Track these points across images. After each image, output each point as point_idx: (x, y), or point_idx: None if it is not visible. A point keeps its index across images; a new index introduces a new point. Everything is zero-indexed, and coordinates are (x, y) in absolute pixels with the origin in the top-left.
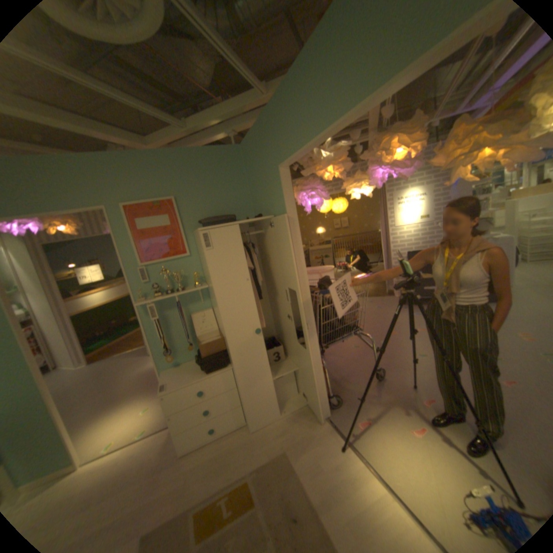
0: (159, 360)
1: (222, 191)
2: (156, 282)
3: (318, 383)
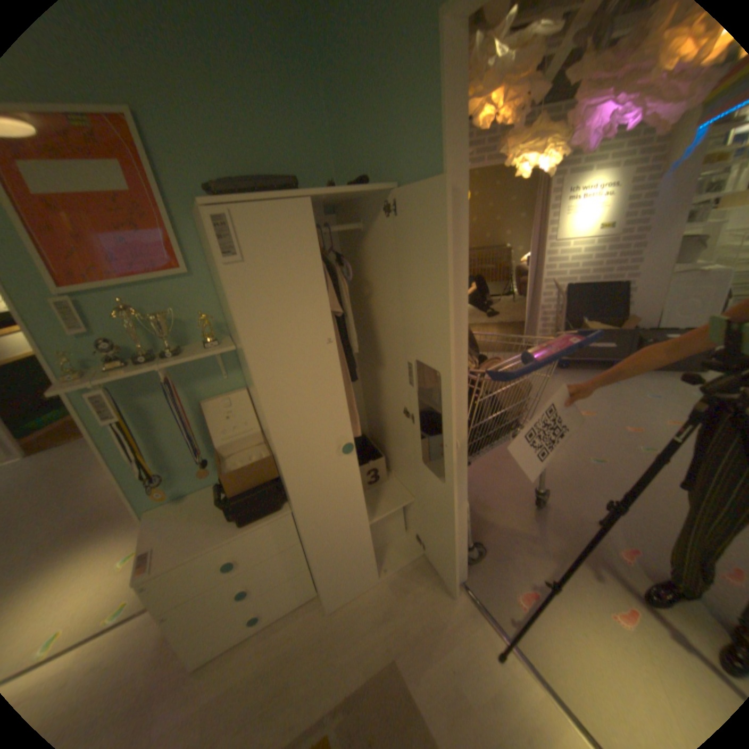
0: (137, 492)
1: (263, 110)
2: (108, 331)
3: (456, 536)
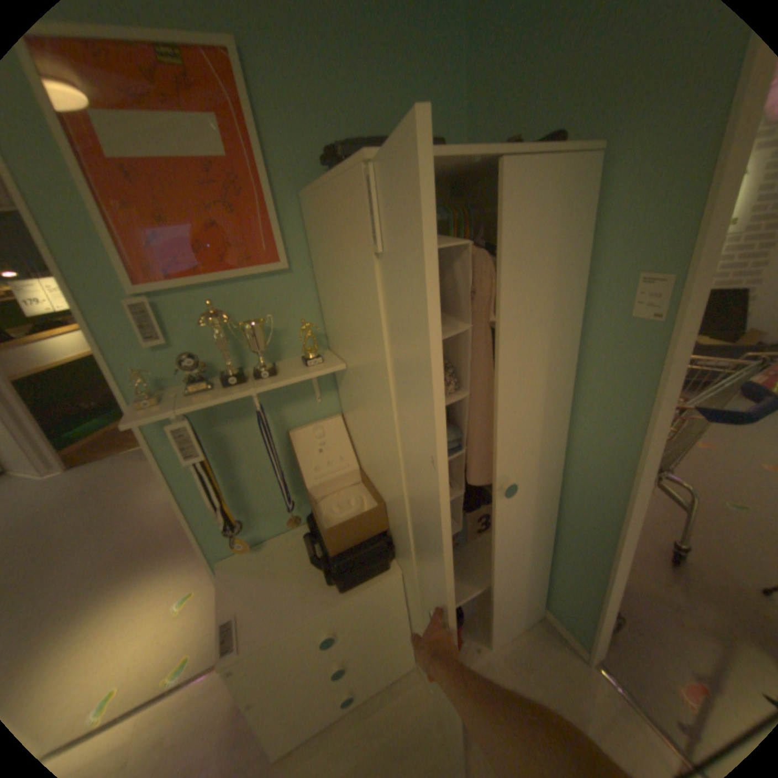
0: (212, 537)
1: (393, 54)
2: (190, 343)
3: (609, 611)
